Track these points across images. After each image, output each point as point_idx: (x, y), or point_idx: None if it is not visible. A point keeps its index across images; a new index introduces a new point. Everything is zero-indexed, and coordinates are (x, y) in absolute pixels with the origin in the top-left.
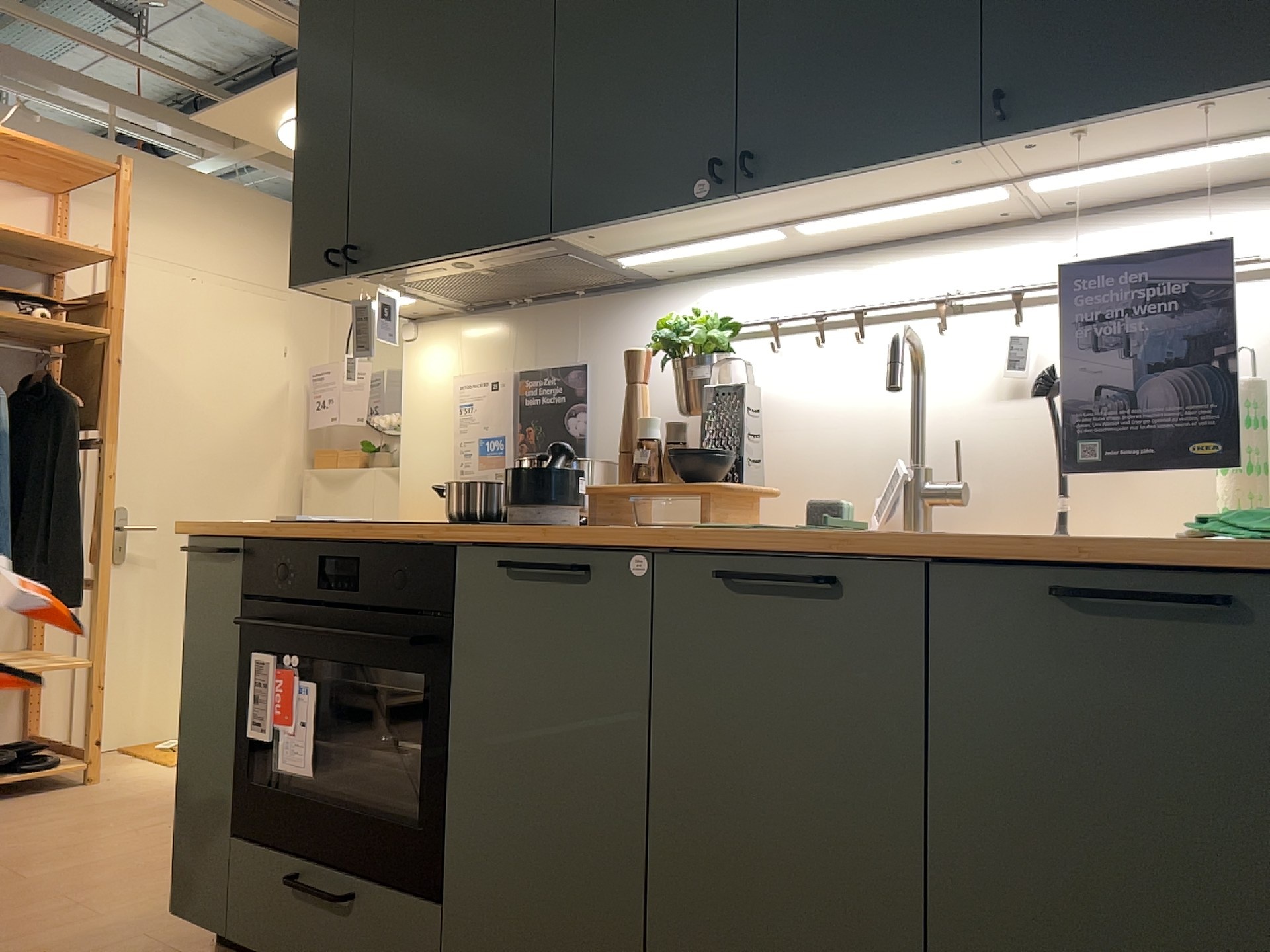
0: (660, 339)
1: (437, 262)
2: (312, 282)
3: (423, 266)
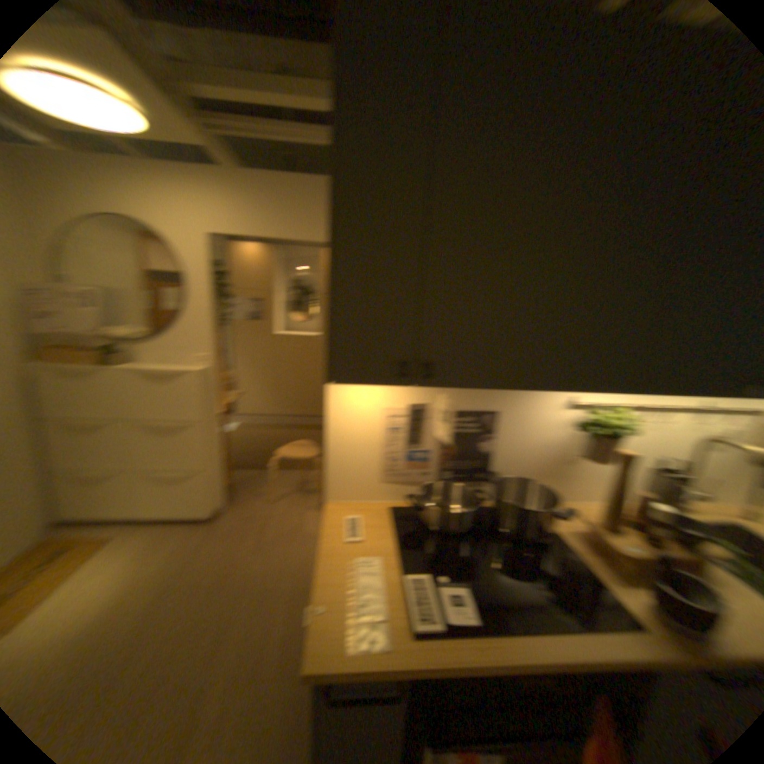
0: (610, 430)
1: (514, 386)
2: (358, 378)
3: (497, 386)
